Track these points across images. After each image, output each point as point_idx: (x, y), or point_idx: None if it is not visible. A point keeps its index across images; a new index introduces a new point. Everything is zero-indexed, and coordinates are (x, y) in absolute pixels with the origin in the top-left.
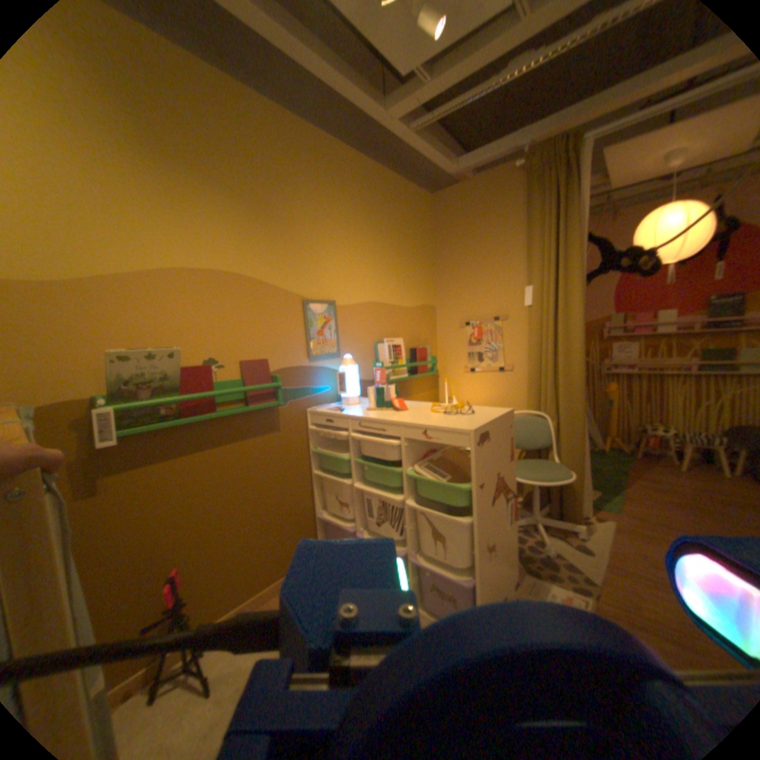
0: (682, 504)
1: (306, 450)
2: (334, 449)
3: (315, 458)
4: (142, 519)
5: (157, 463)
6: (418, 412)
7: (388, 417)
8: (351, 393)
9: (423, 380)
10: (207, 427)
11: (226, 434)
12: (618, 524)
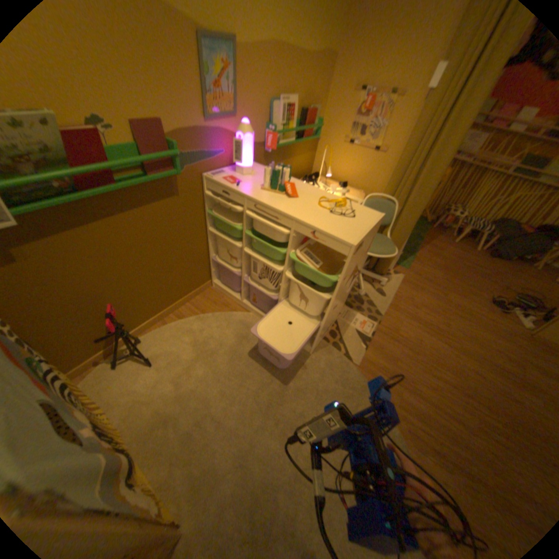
0: (445, 266)
1: (201, 211)
2: (227, 214)
3: (210, 218)
4: (68, 274)
5: (65, 231)
6: (306, 203)
7: (281, 206)
8: (245, 164)
9: (305, 144)
10: (107, 195)
11: (127, 201)
12: (404, 276)
